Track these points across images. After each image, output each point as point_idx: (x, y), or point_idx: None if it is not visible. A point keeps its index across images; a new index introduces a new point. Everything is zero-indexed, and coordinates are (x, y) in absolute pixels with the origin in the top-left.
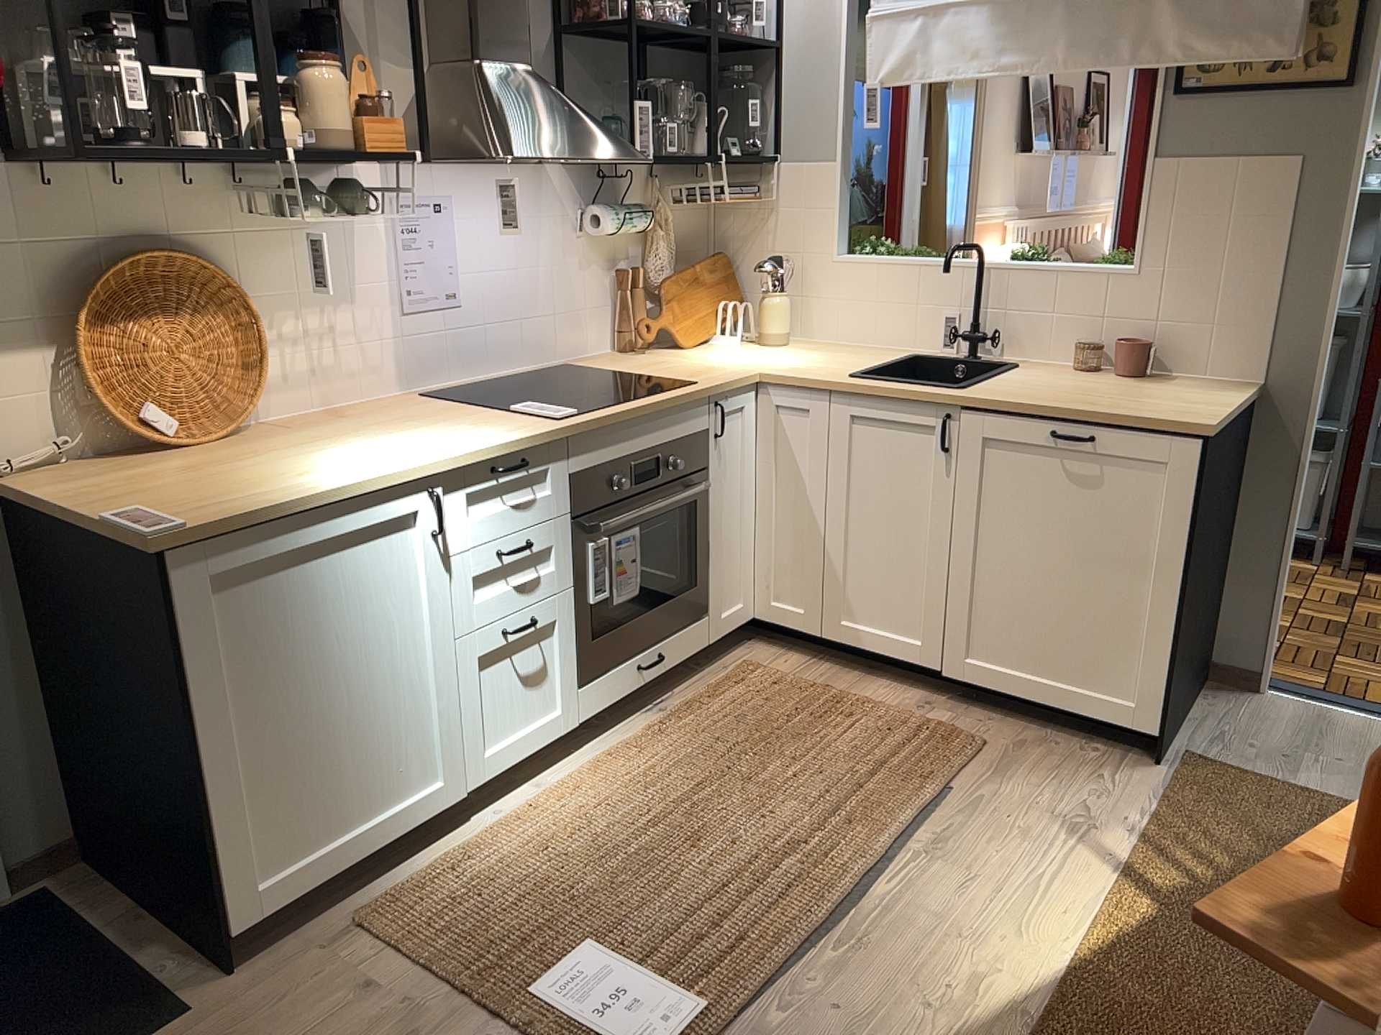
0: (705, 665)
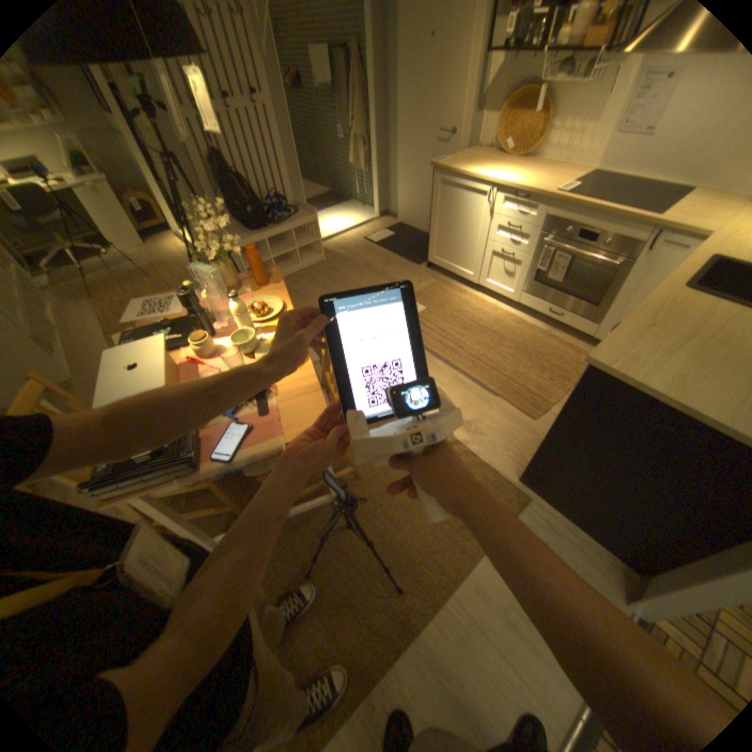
0: (593, 346)
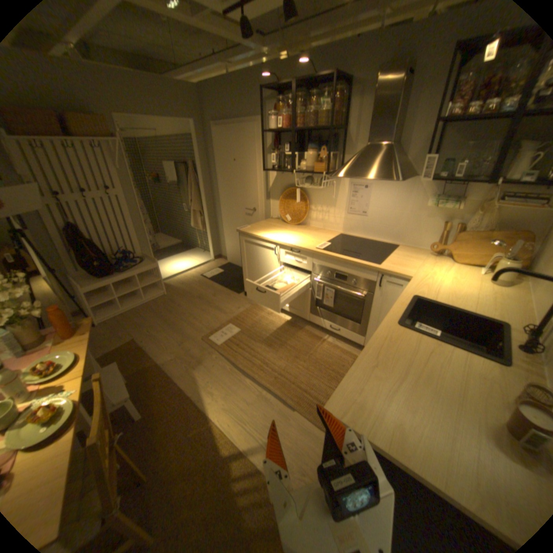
0: None
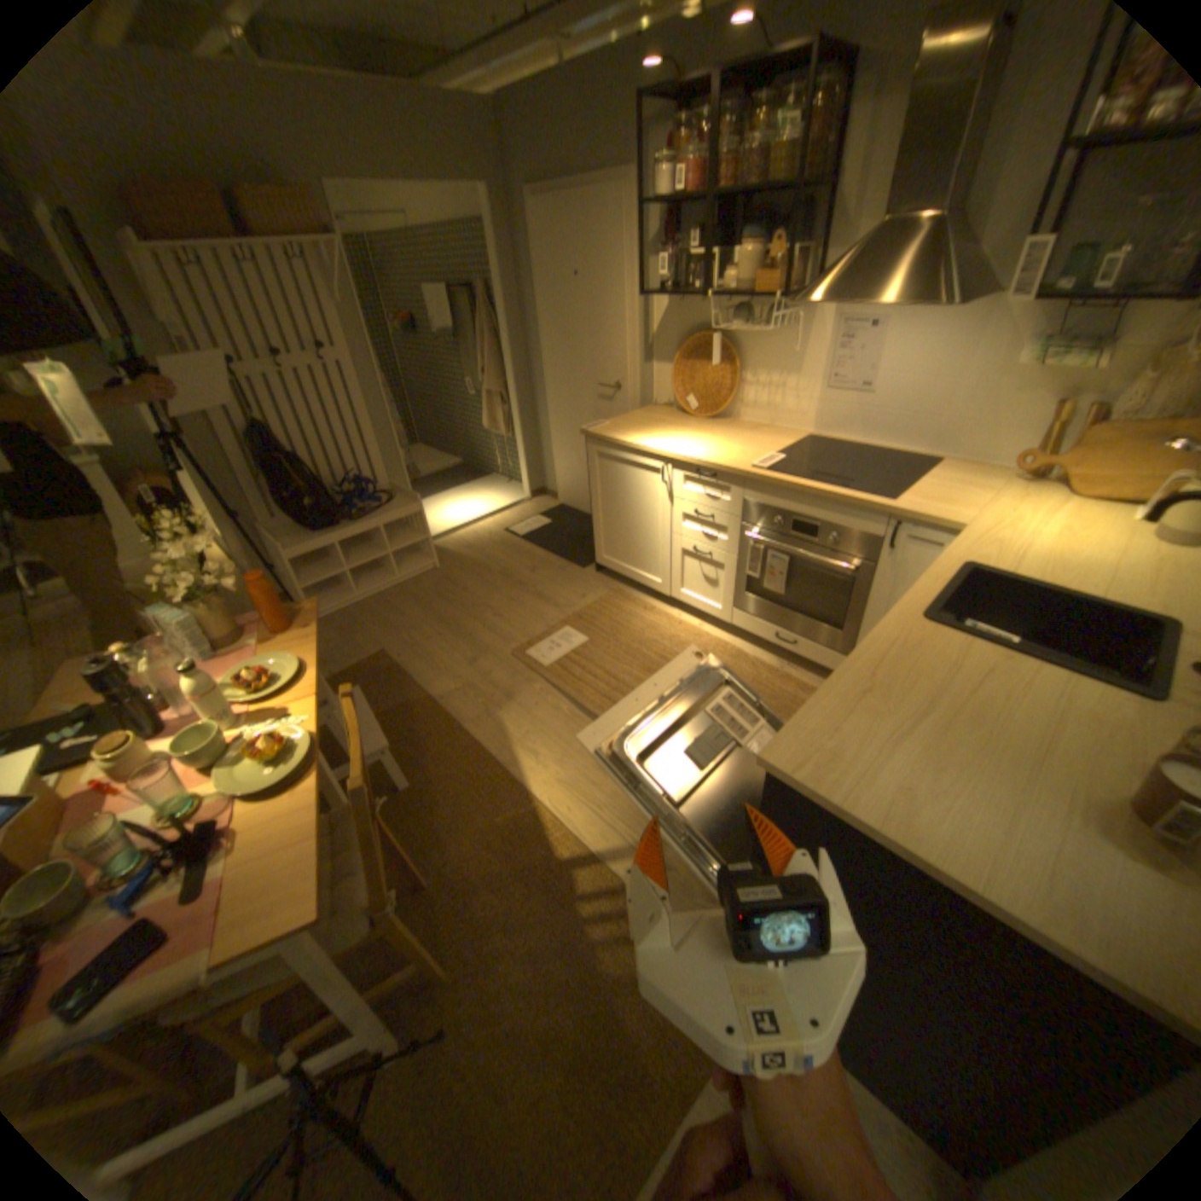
0: None
